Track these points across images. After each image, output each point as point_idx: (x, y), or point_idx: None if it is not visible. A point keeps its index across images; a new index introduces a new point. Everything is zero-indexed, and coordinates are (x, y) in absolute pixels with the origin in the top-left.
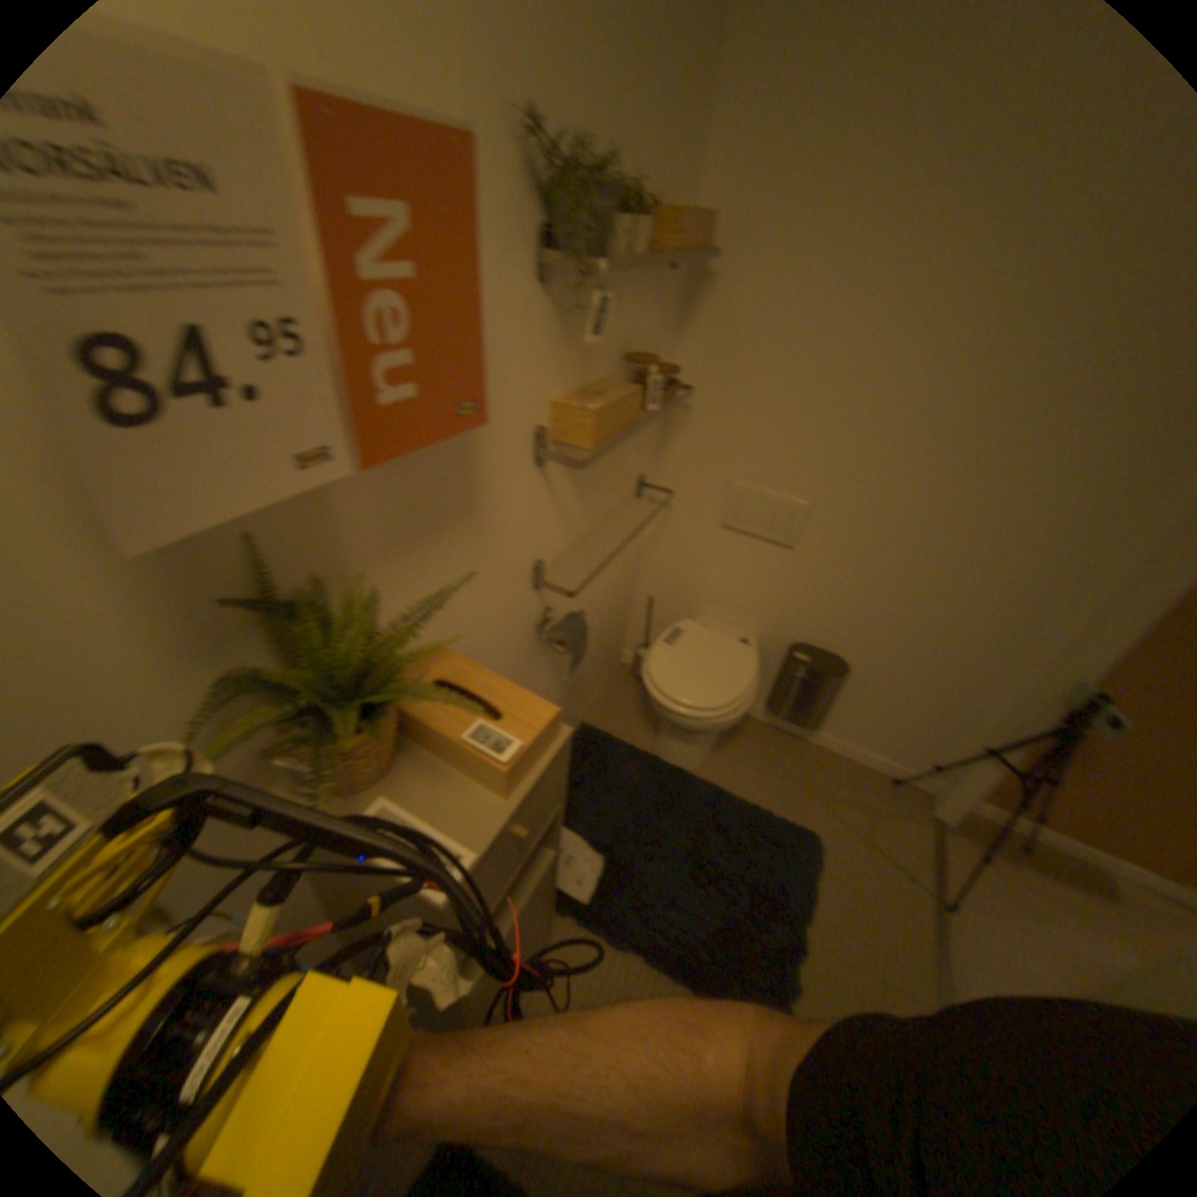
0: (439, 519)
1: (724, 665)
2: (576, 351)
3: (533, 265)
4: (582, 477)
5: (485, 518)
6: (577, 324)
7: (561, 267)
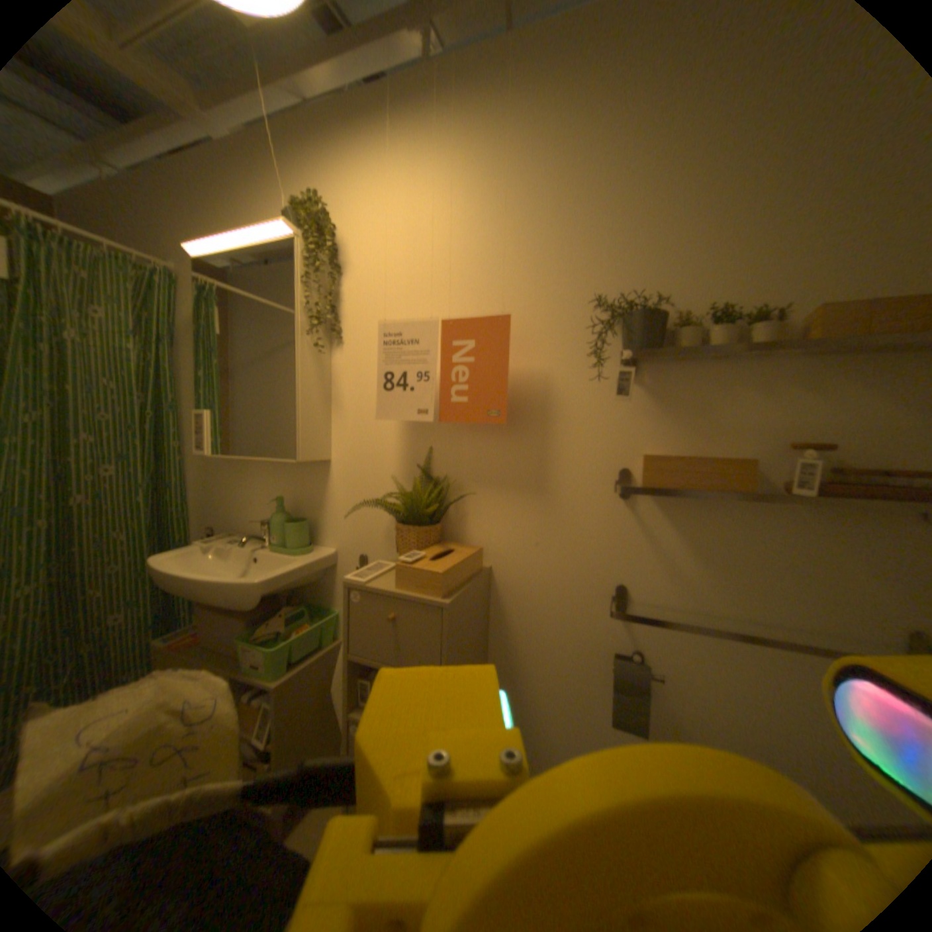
0: (517, 486)
1: None
2: (680, 422)
3: (615, 365)
4: (704, 539)
5: (555, 506)
6: (681, 403)
7: (654, 366)
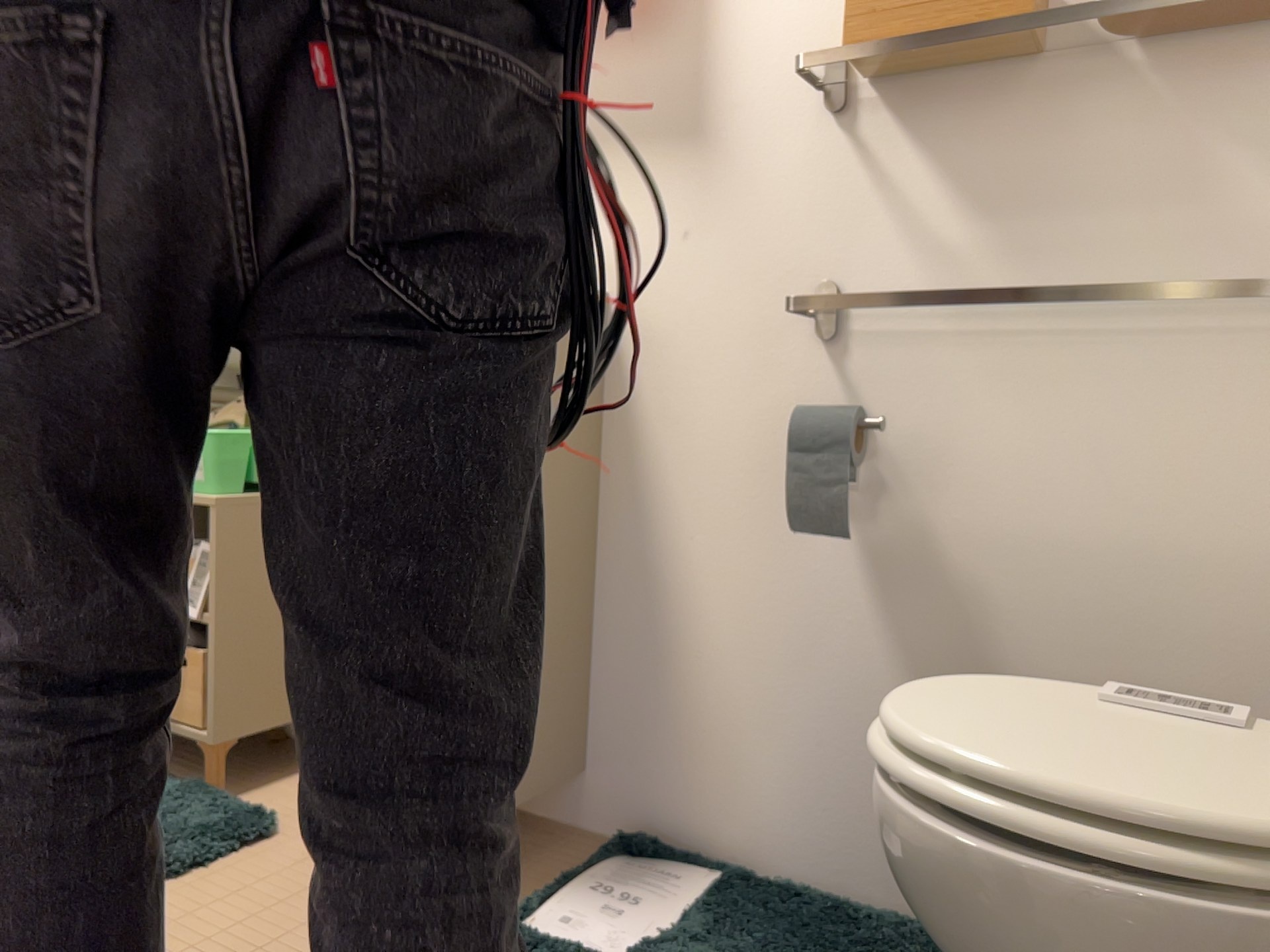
0: (651, 136)
1: (1126, 753)
2: None
3: None
4: (961, 168)
5: (714, 159)
6: None
7: None
